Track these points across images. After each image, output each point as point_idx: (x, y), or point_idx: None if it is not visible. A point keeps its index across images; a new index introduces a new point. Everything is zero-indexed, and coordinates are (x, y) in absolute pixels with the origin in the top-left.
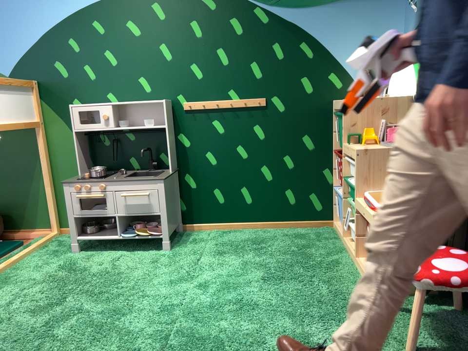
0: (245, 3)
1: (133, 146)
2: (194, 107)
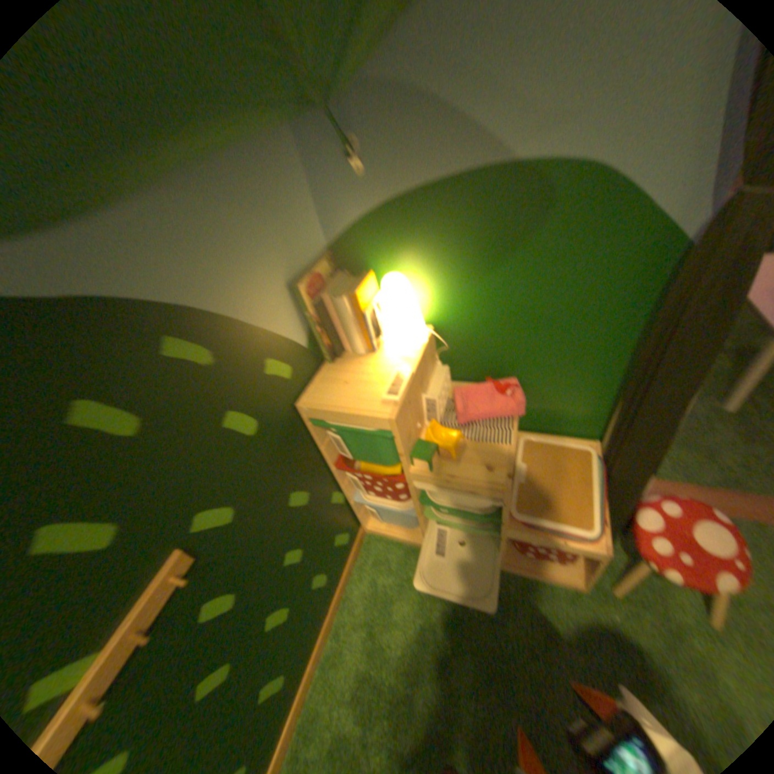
0: None
1: None
2: None
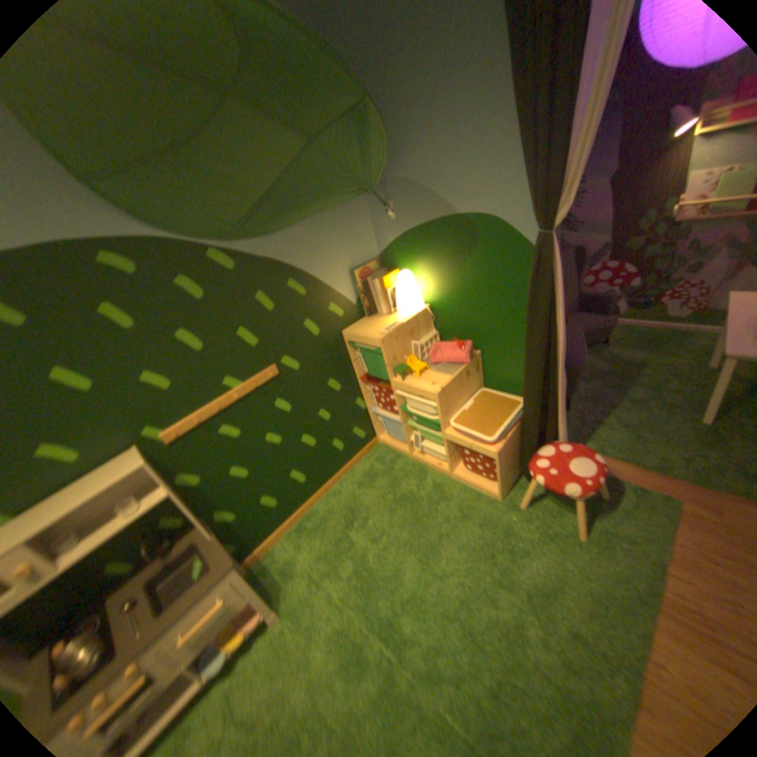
0: (188, 245)
1: (100, 547)
2: (182, 430)
